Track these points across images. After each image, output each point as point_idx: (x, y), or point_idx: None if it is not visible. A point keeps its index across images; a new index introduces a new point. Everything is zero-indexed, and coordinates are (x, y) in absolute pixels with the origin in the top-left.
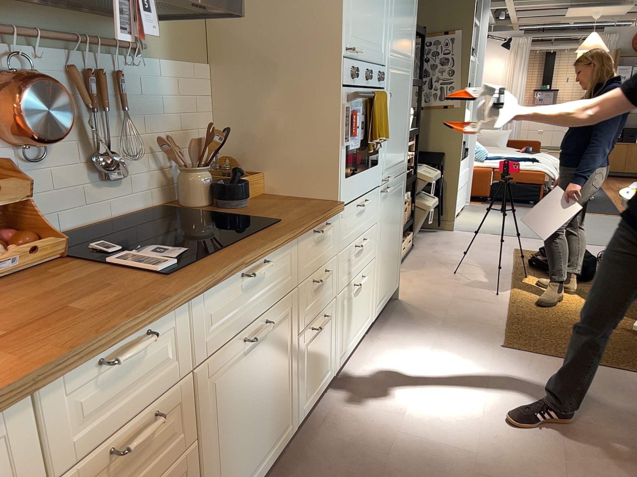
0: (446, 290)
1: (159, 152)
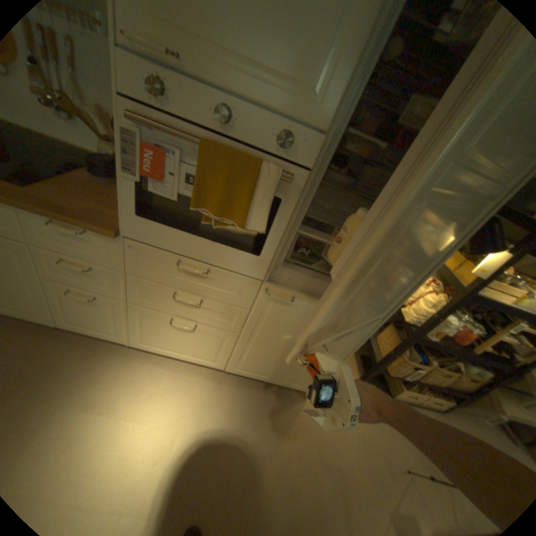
0: (353, 460)
1: None
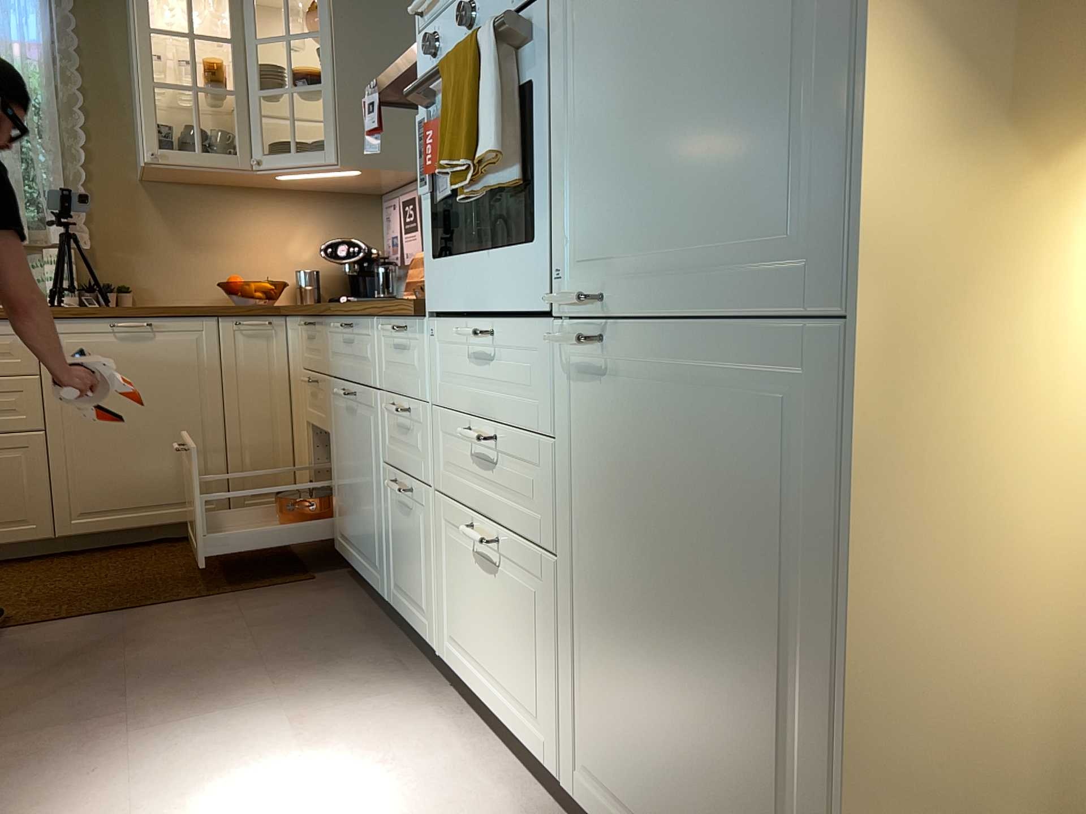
0: None
1: None
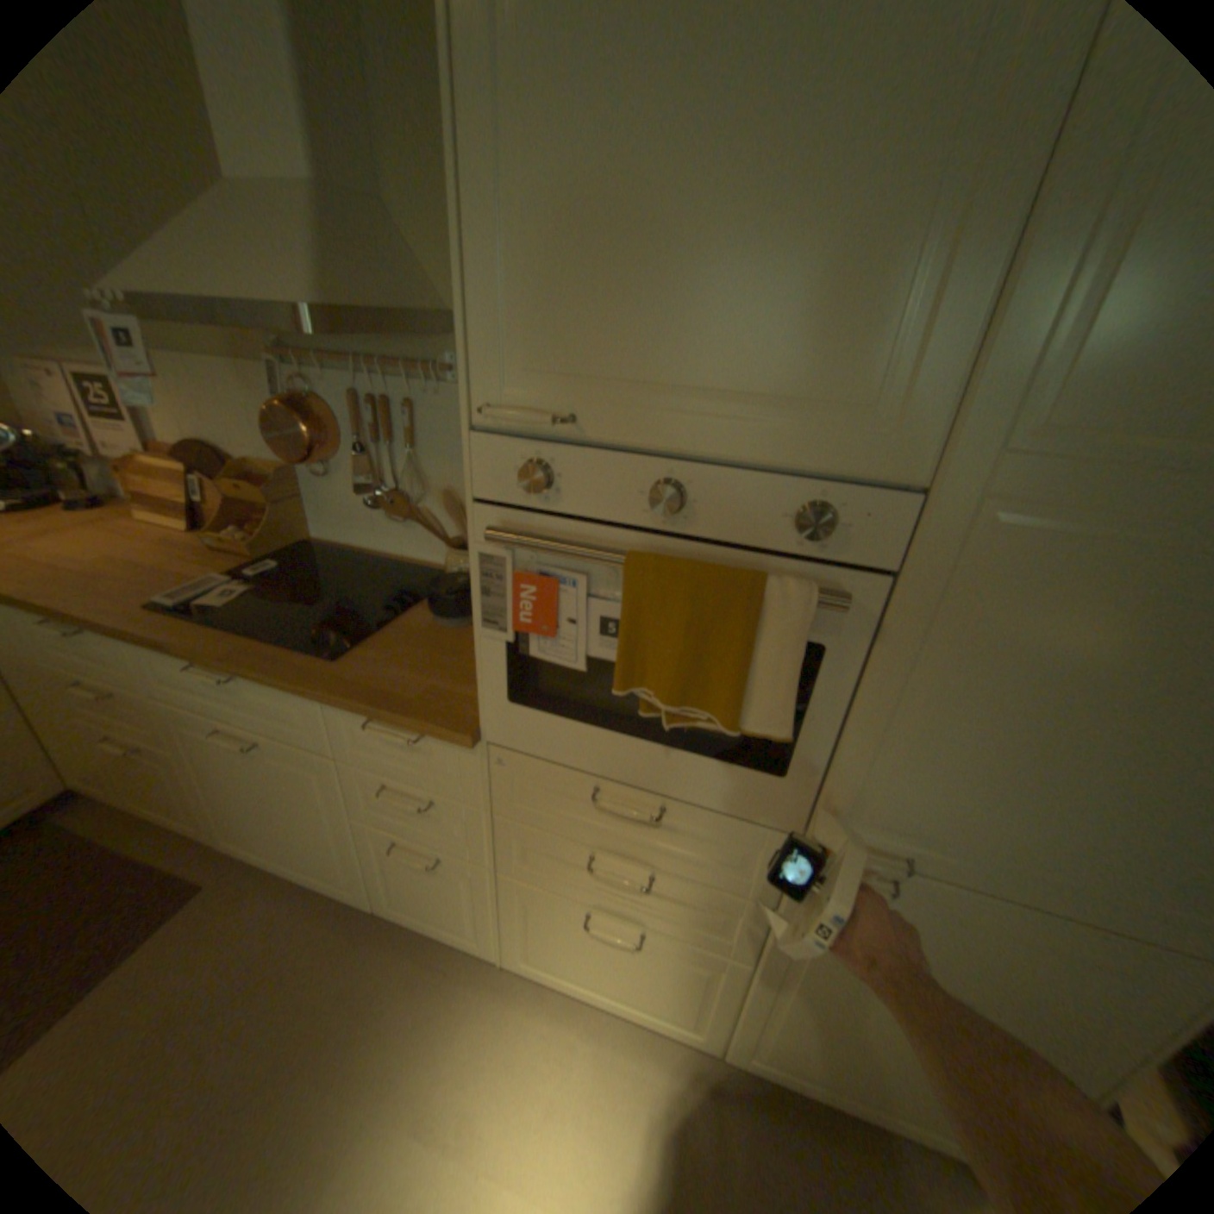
0: None
1: None
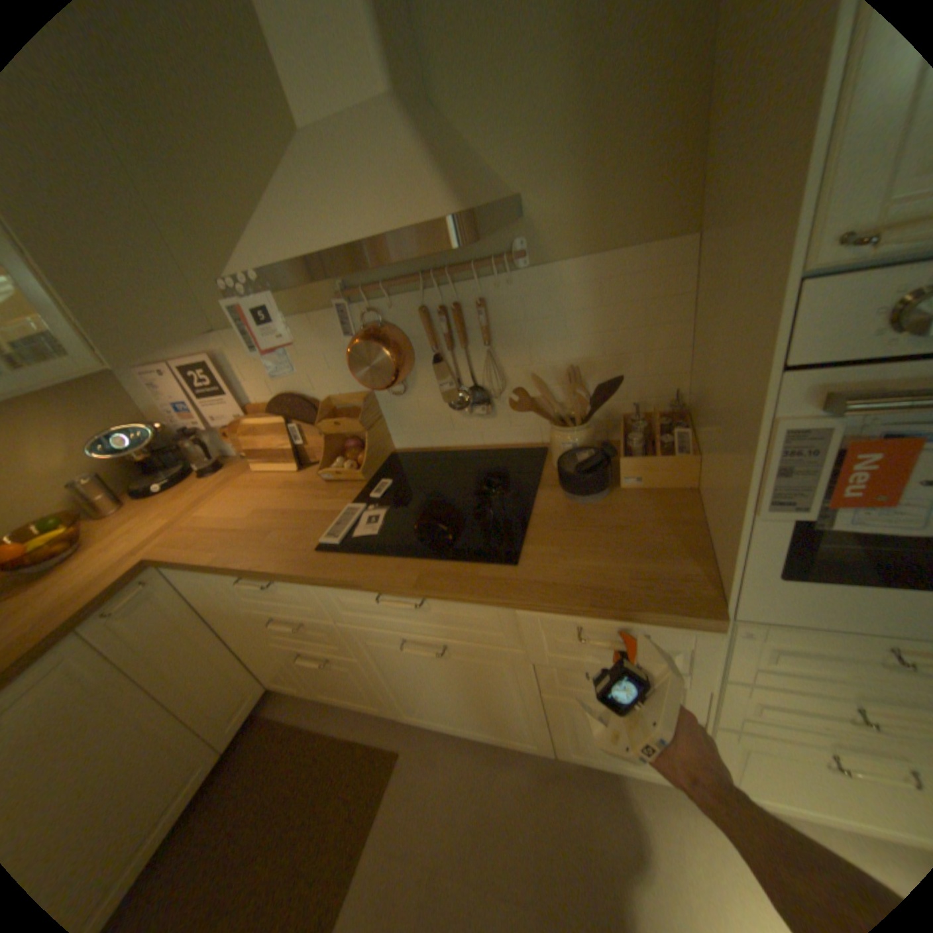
0: None
1: (554, 385)
